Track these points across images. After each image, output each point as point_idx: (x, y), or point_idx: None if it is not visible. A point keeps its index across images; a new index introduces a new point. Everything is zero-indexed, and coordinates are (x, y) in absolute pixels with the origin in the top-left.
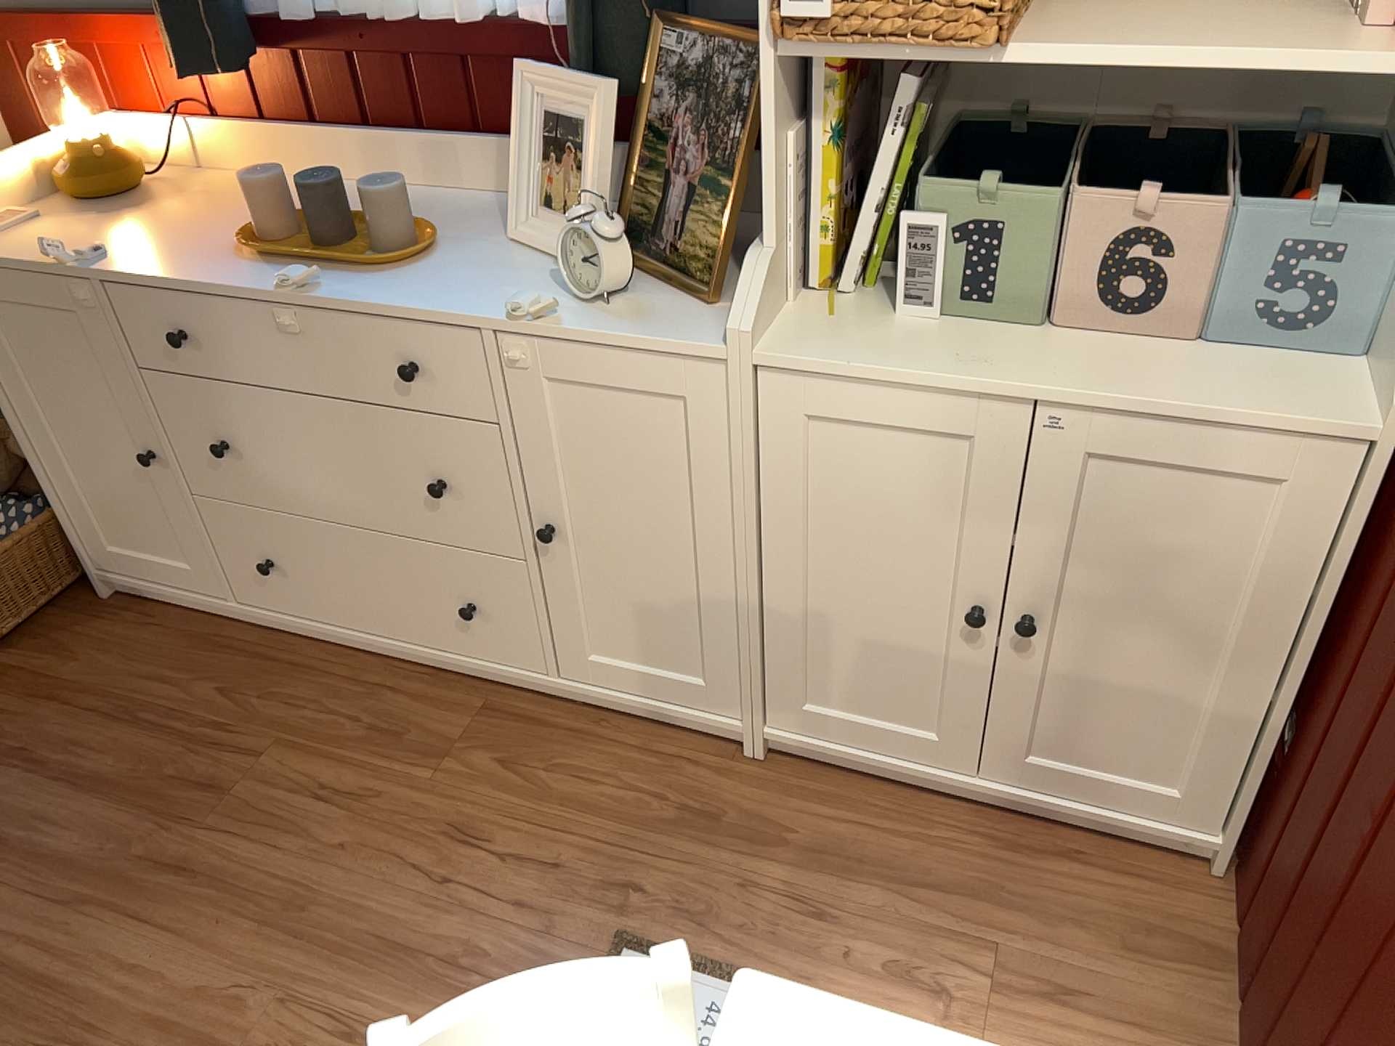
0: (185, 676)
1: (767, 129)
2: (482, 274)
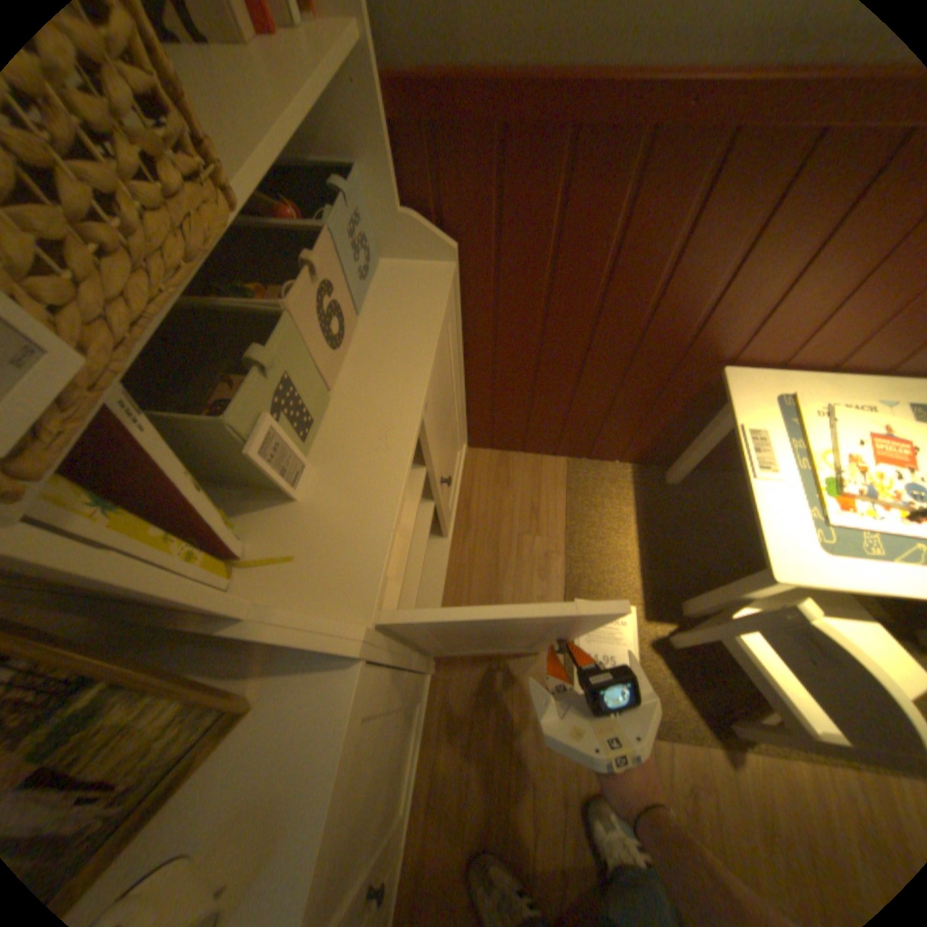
0: None
1: (112, 575)
2: None
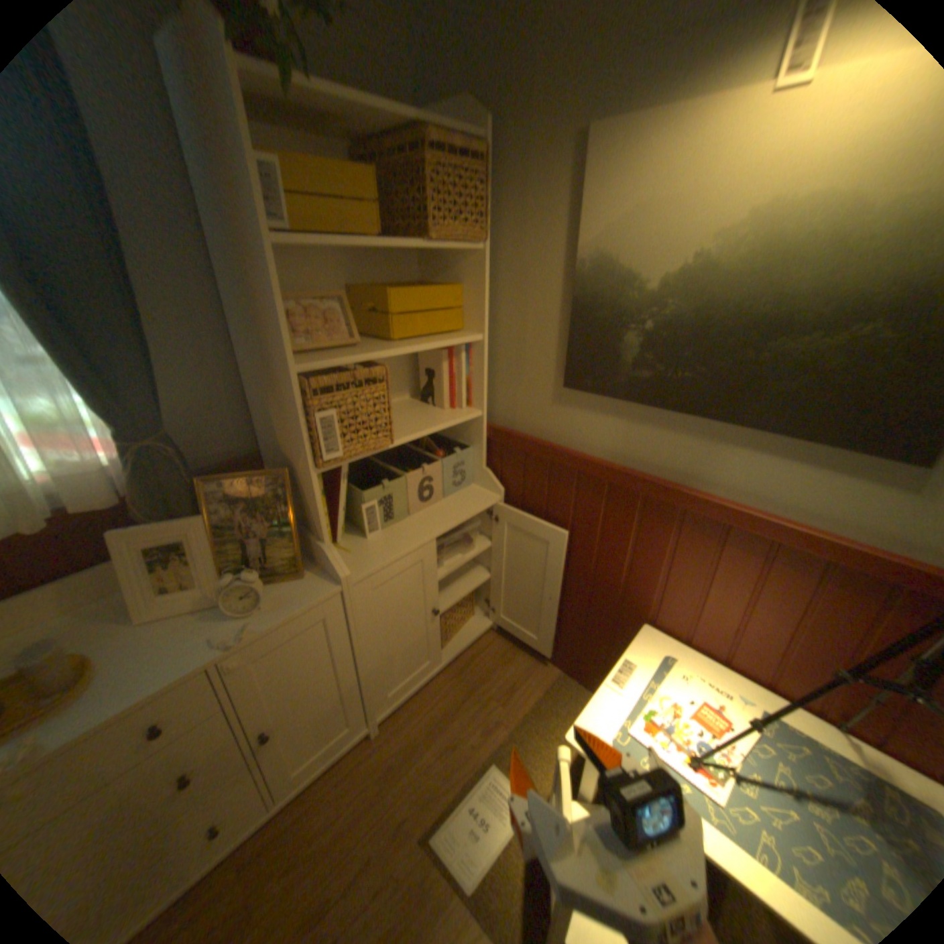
0: None
1: (315, 499)
2: (148, 651)
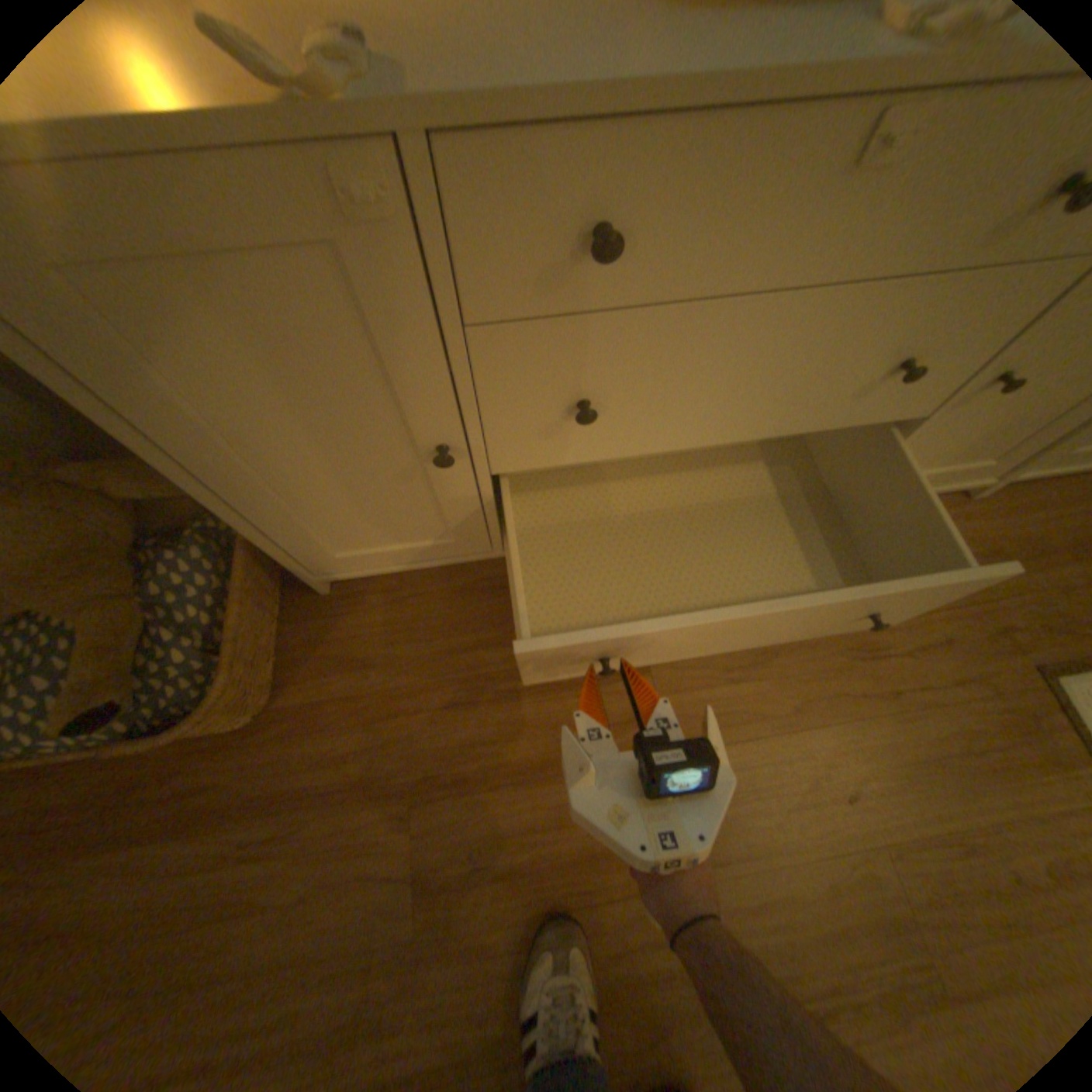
0: (491, 640)
1: None
2: None
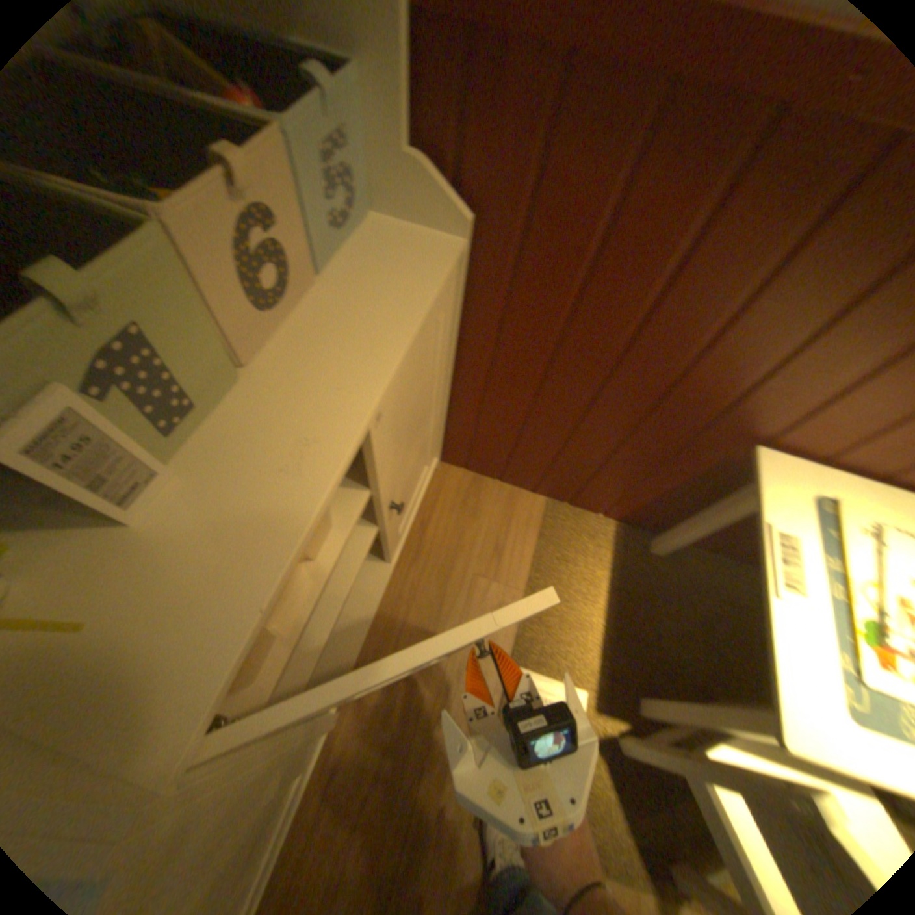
0: None
1: None
2: None
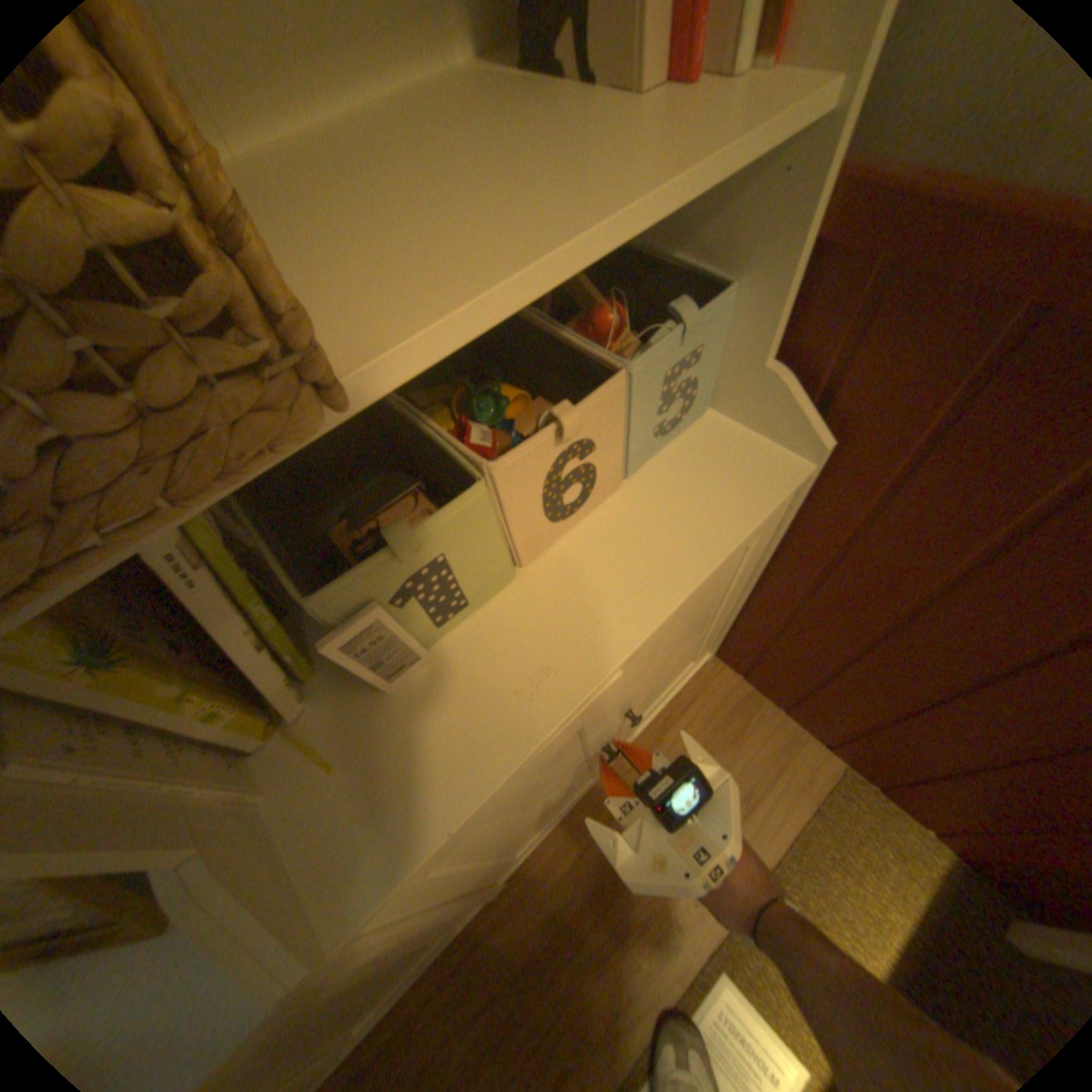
0: None
1: None
2: None
